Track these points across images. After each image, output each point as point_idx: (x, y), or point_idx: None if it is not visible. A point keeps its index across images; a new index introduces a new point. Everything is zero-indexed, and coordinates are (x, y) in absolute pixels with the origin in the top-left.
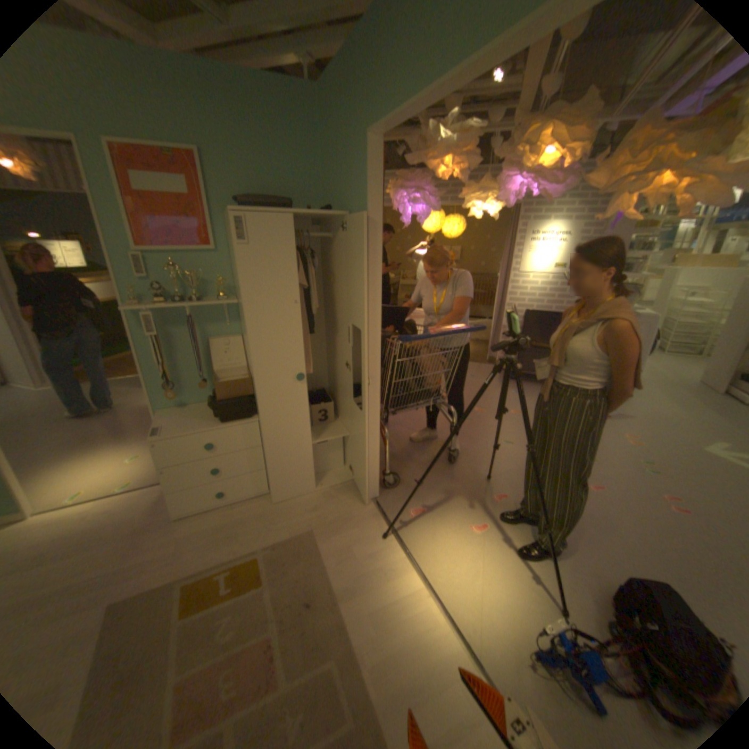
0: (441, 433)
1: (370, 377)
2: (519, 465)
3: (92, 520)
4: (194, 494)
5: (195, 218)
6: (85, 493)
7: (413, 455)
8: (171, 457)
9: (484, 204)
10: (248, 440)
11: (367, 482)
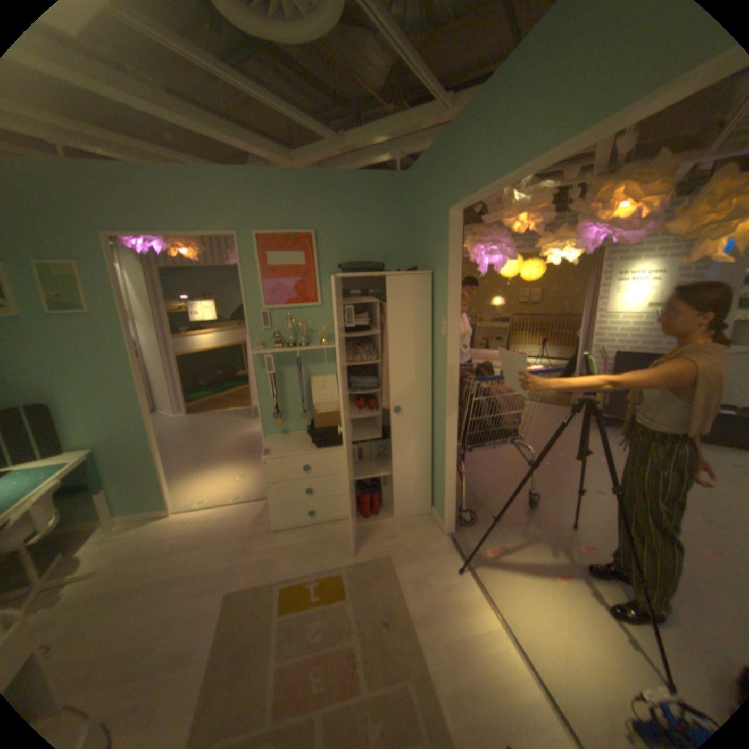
0: (520, 476)
1: (448, 413)
2: (612, 518)
3: (212, 523)
4: (291, 510)
5: (308, 281)
6: (207, 500)
7: (490, 496)
8: (276, 474)
9: (564, 249)
10: (337, 465)
11: (443, 516)
